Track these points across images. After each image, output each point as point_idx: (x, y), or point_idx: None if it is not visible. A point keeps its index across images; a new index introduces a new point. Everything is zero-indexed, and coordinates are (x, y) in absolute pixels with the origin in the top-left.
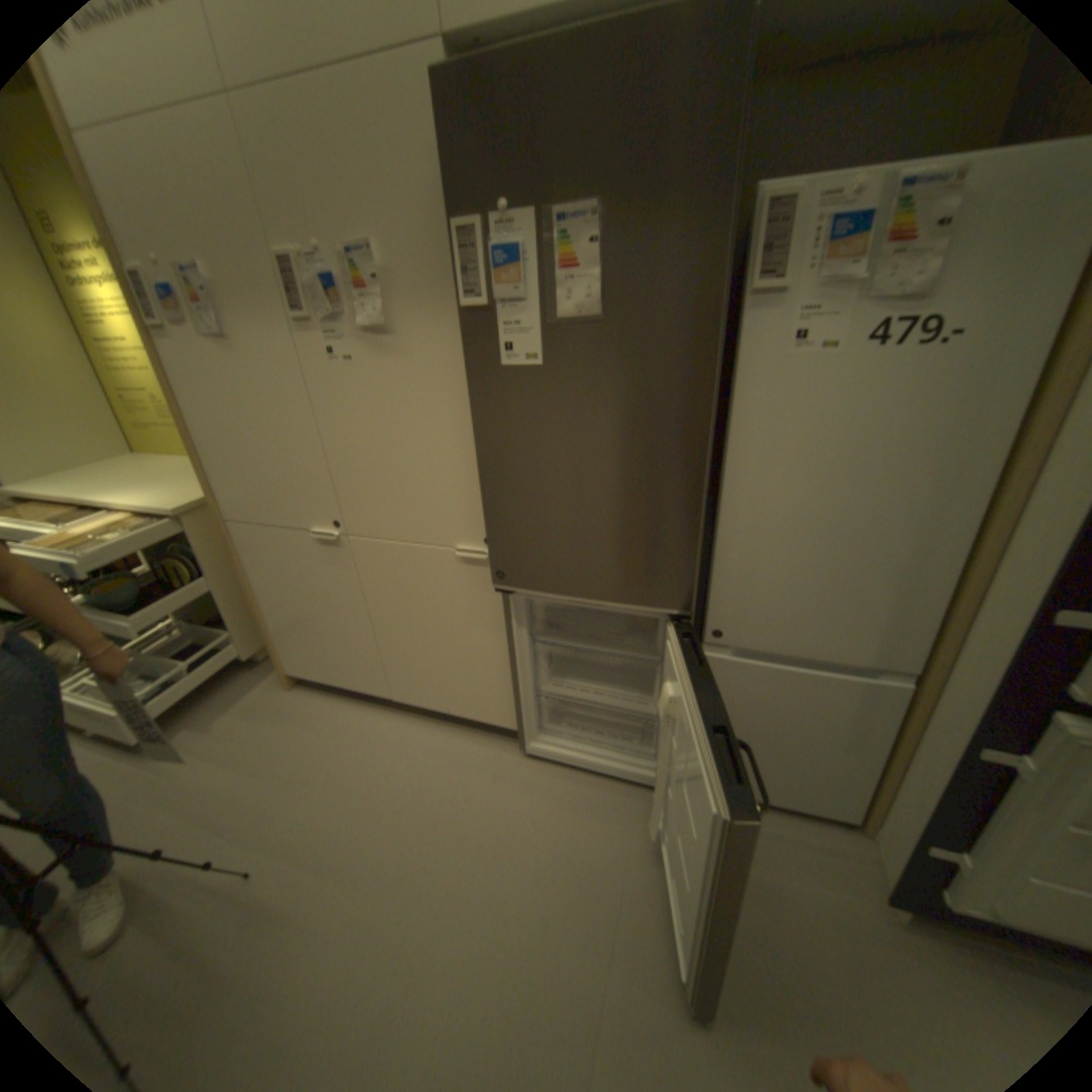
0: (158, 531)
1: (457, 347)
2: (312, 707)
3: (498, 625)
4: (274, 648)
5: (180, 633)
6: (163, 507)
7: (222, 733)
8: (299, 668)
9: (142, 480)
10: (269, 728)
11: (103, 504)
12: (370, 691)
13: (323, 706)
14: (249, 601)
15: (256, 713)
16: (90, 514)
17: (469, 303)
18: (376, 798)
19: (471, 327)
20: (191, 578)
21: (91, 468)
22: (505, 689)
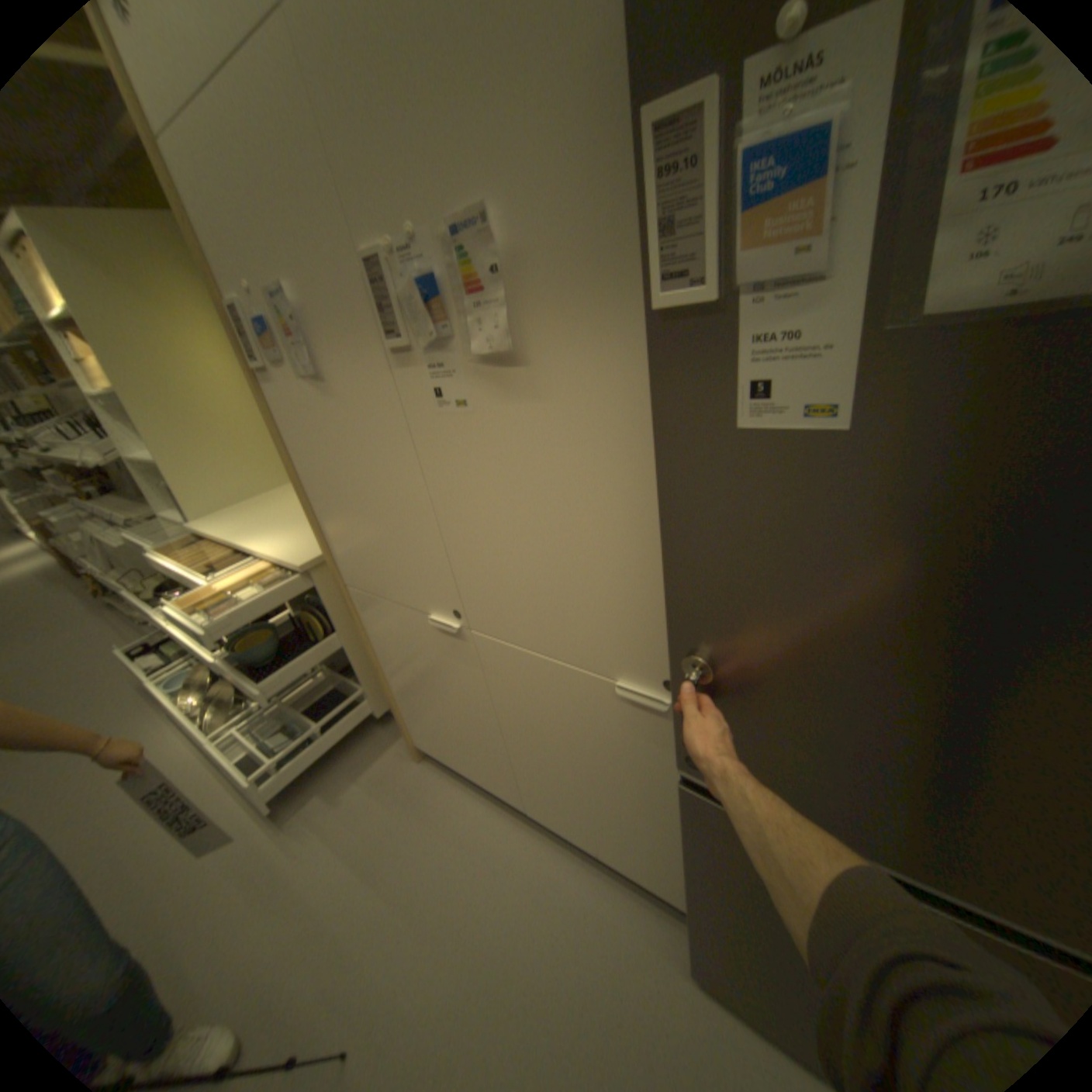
0: (286, 589)
1: (634, 379)
2: (438, 794)
3: (676, 794)
4: (400, 719)
5: (323, 676)
6: (294, 561)
7: (348, 811)
8: (426, 746)
9: (289, 519)
10: (393, 815)
11: (249, 551)
12: (500, 796)
13: (450, 795)
14: (374, 669)
15: (383, 789)
16: (237, 561)
17: (671, 297)
18: (498, 972)
19: (673, 348)
20: (325, 631)
21: (258, 499)
22: (680, 869)
